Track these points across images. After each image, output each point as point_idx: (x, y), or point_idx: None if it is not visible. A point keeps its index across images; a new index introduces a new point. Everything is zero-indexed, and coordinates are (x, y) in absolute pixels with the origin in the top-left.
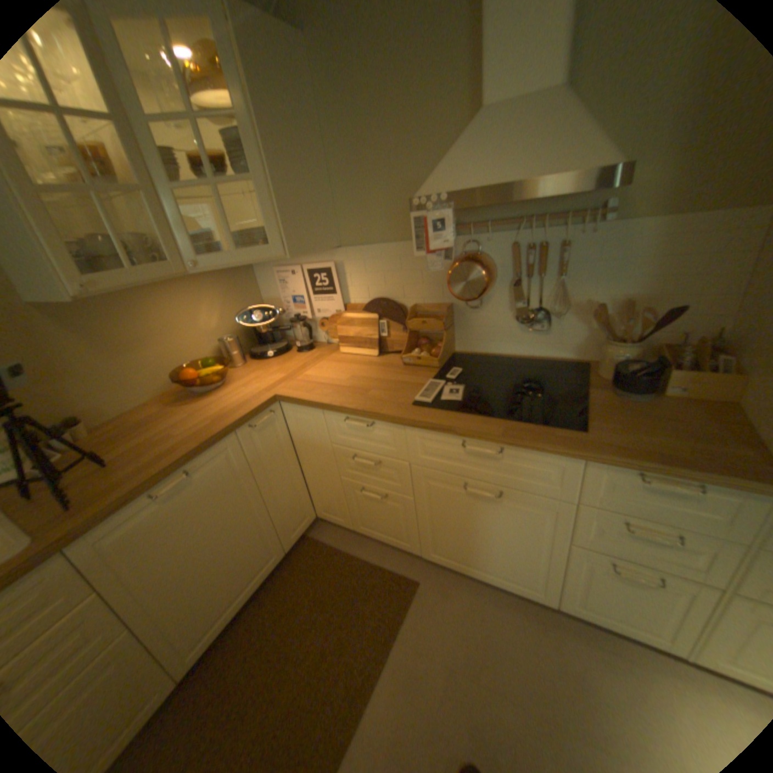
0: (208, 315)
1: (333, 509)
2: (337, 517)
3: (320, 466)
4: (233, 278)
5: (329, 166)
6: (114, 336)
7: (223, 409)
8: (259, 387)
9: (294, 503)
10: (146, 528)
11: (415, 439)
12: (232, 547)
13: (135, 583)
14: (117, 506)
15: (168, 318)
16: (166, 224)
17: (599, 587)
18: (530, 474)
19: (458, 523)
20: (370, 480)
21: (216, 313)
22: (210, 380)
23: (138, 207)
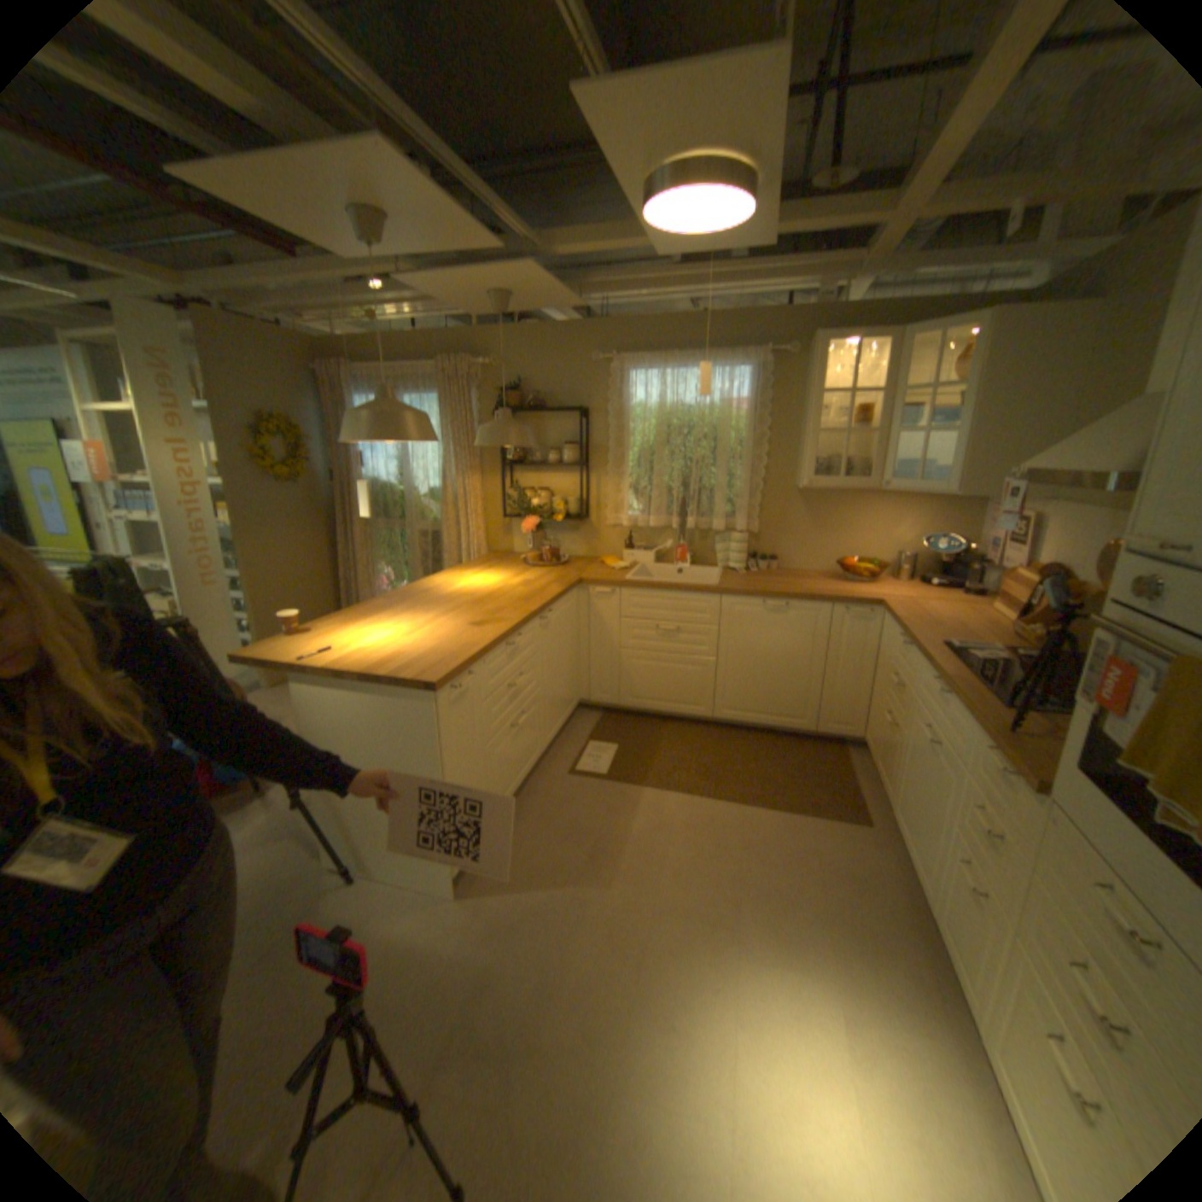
0: (907, 530)
1: (873, 732)
2: (872, 744)
3: (881, 681)
4: (956, 506)
5: (1078, 419)
6: (827, 519)
7: (843, 591)
8: (883, 593)
9: (848, 701)
10: (752, 617)
11: (922, 669)
12: (784, 677)
13: (731, 639)
14: (748, 593)
15: (870, 520)
16: (886, 454)
17: (957, 894)
18: (956, 729)
19: (916, 775)
20: (895, 706)
21: (916, 530)
22: (859, 573)
23: (879, 441)
